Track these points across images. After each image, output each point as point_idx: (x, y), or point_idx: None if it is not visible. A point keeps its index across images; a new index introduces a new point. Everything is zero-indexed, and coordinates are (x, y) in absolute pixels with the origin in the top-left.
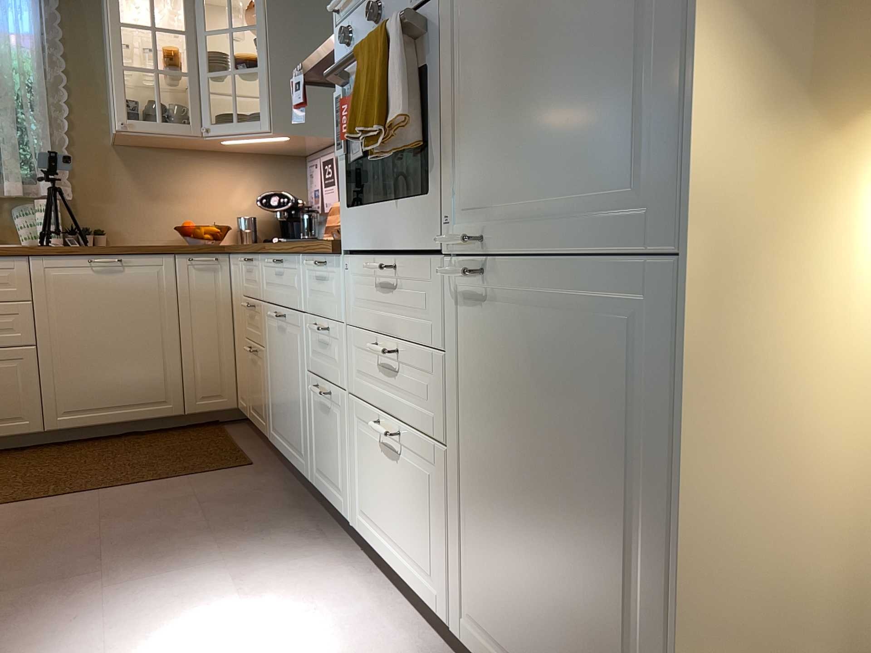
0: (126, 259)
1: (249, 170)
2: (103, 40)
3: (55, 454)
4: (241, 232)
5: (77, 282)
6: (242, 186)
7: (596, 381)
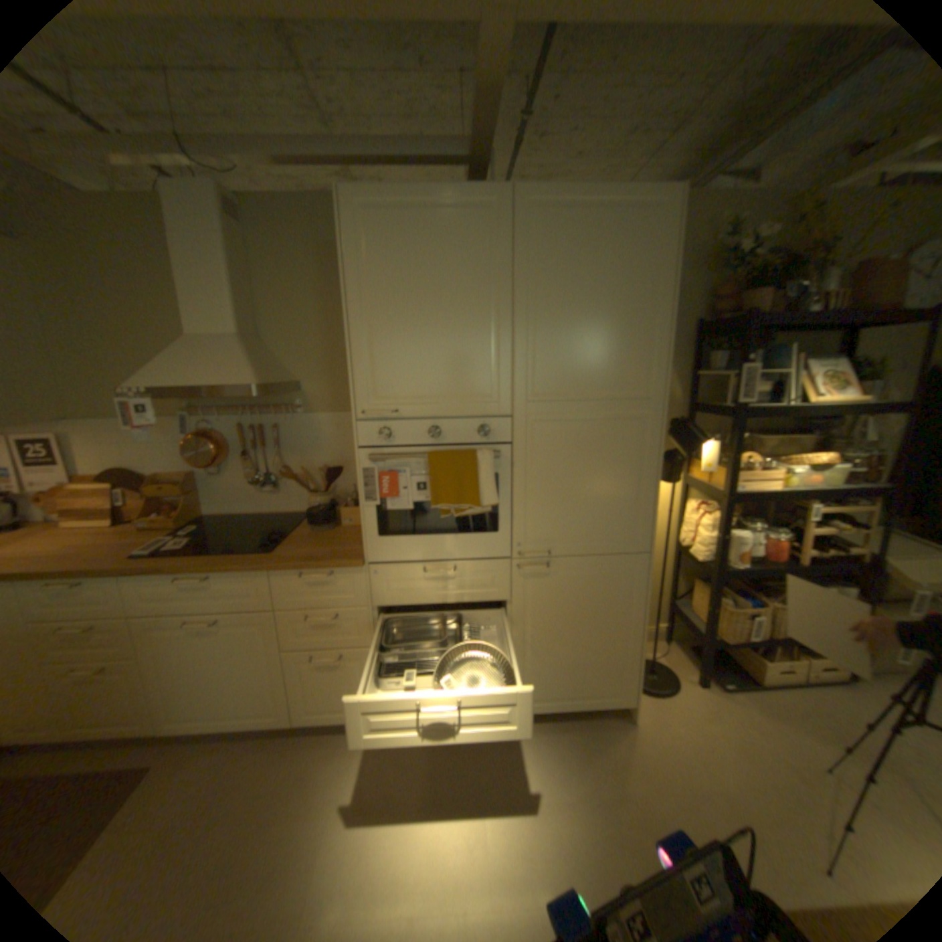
0: None
1: None
2: None
3: None
4: None
5: None
6: None
7: (608, 590)
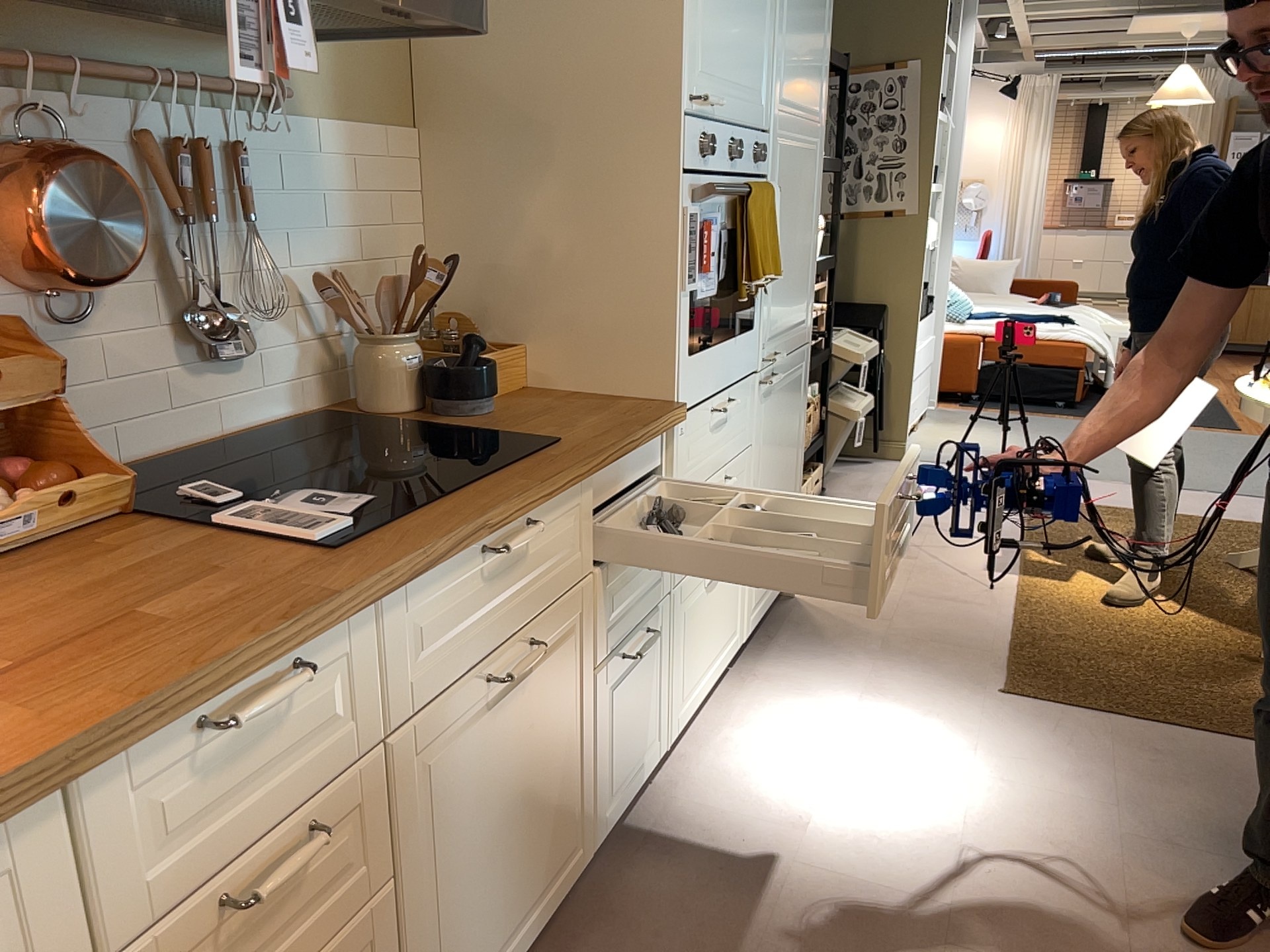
0: None
1: None
2: None
3: None
4: None
5: None
6: None
7: (793, 404)
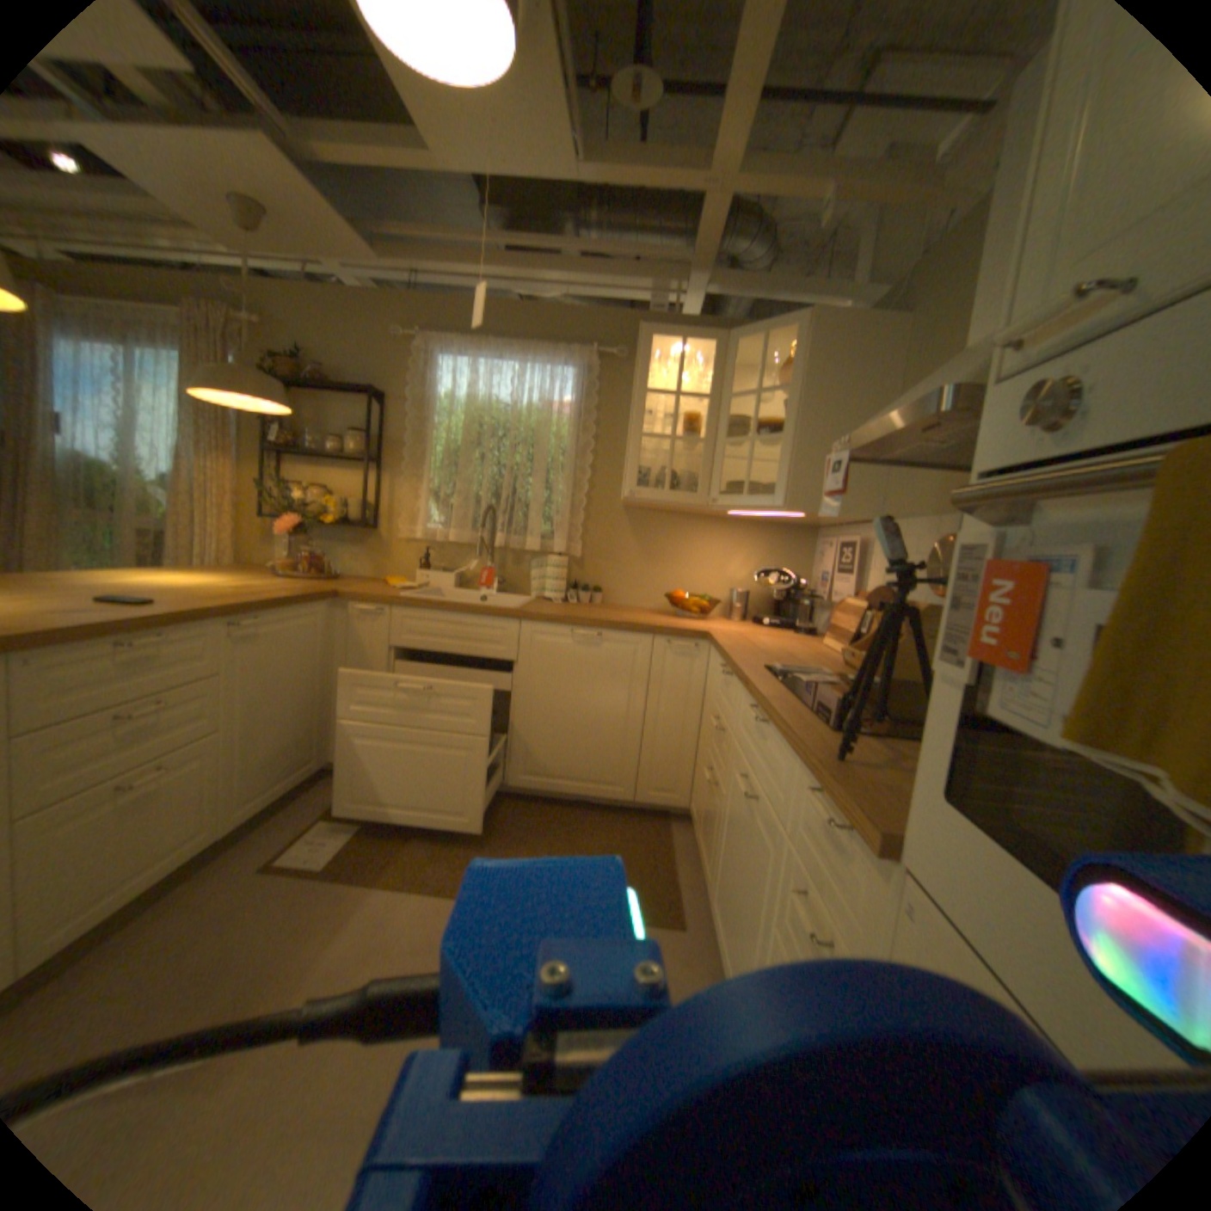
0: (605, 634)
1: (752, 540)
2: (632, 405)
3: (510, 813)
4: (731, 605)
5: (558, 649)
6: (740, 557)
7: None
